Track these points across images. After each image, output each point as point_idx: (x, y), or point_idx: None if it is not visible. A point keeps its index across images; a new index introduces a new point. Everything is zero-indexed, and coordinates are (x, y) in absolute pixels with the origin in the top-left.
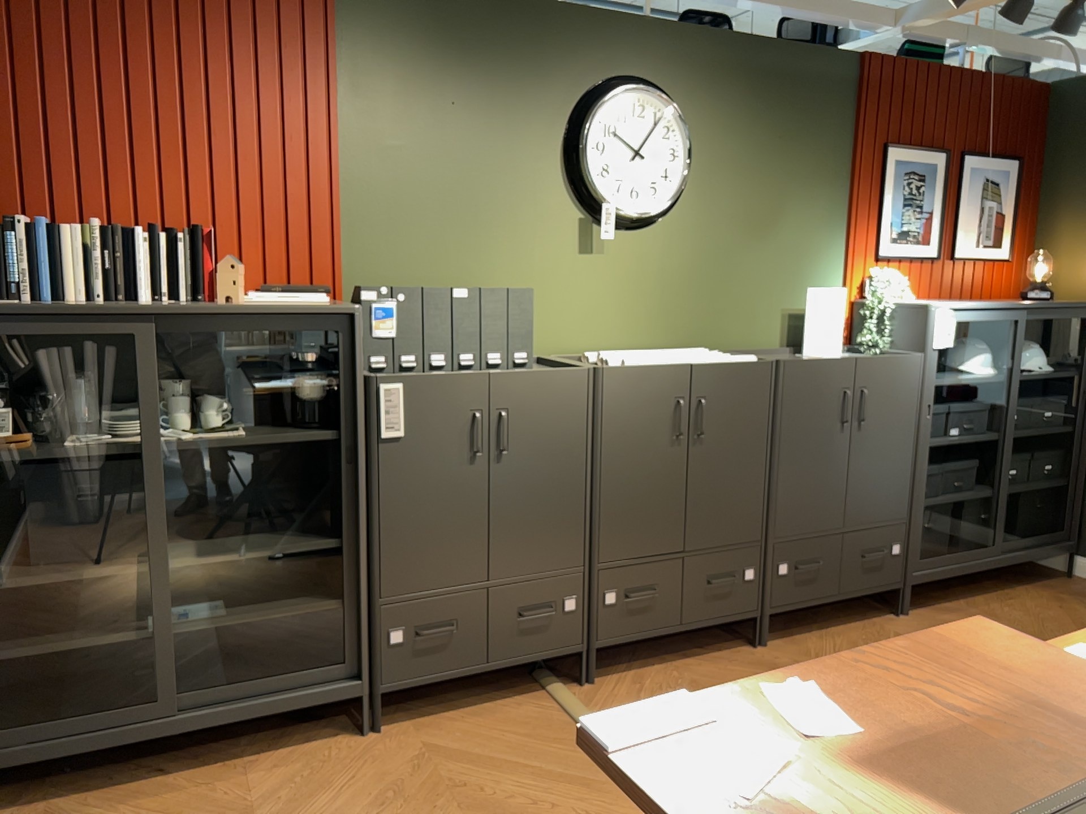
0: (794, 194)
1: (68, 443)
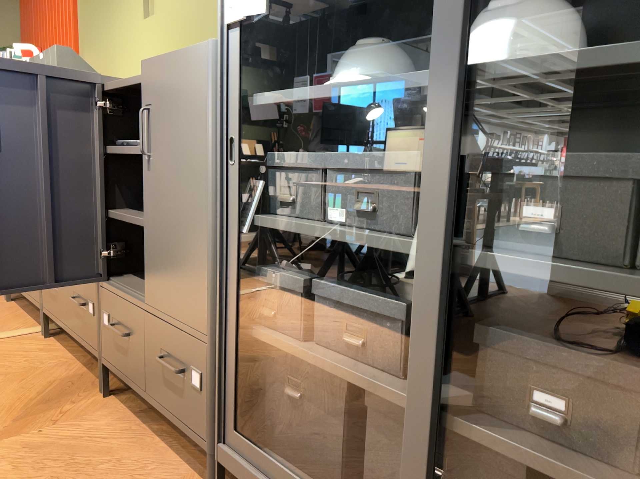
0: None
1: None
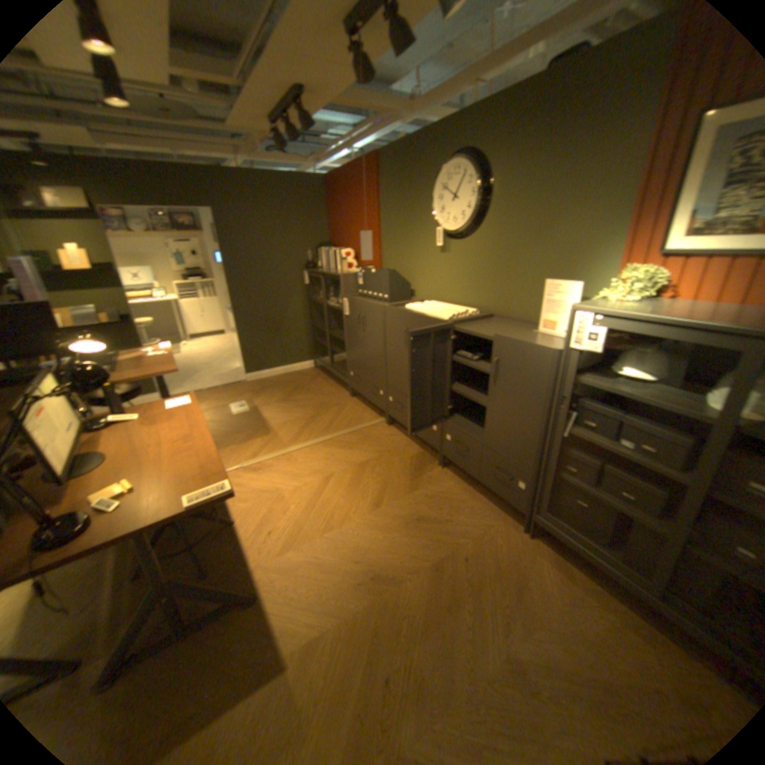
0: (573, 199)
1: (326, 301)
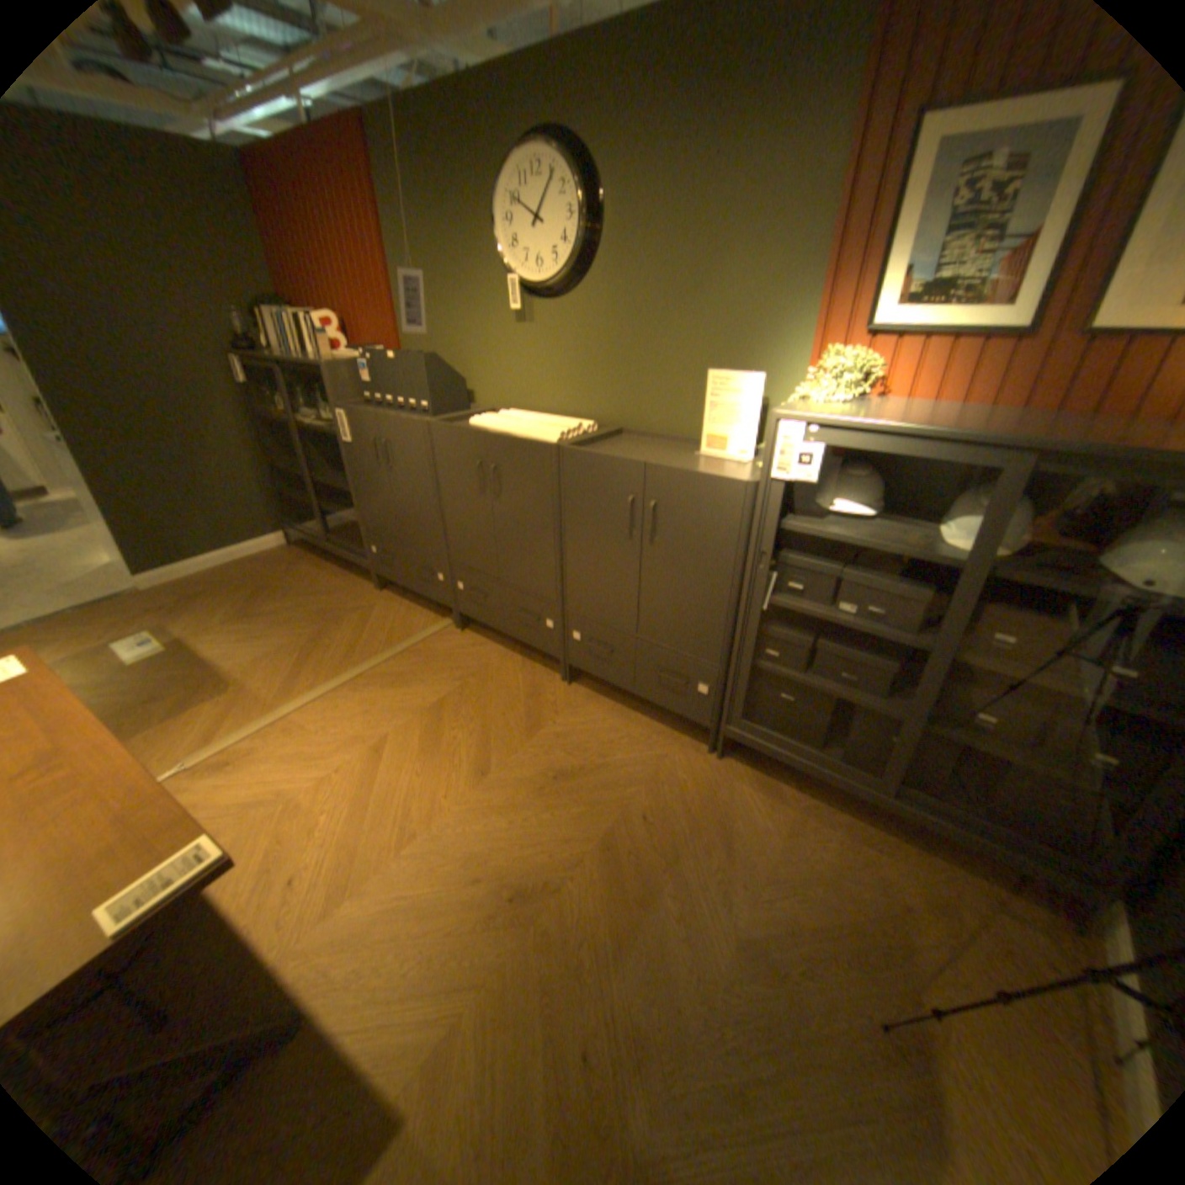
0: (737, 236)
1: (291, 416)
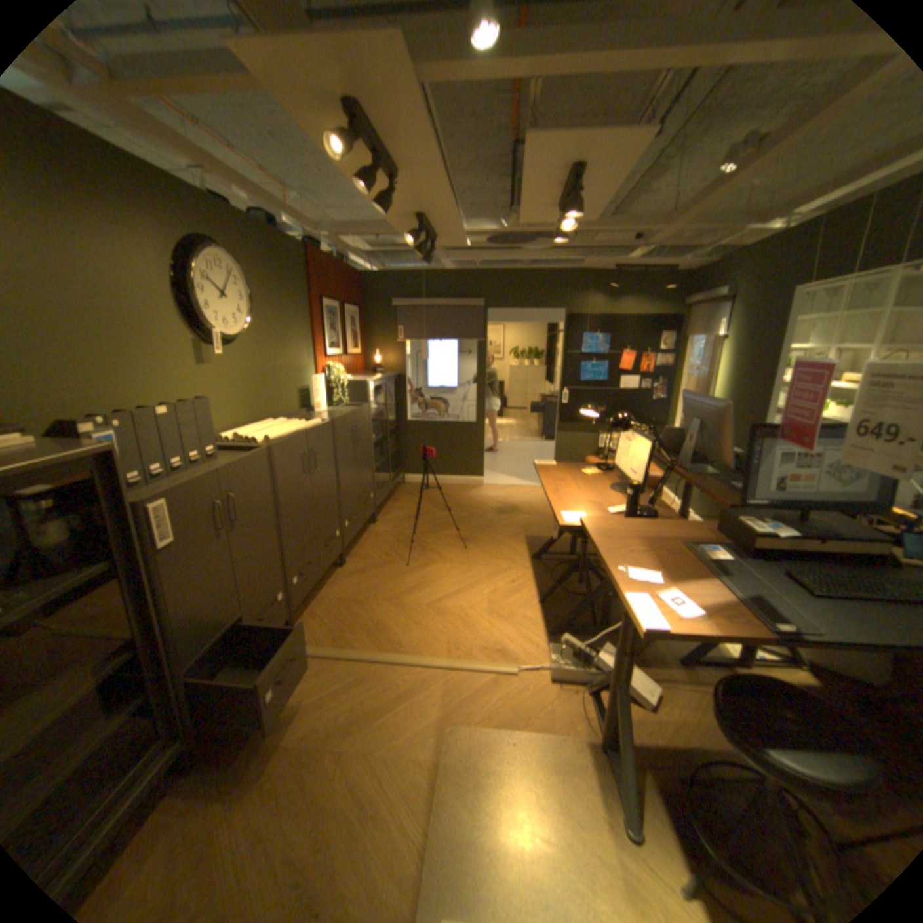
0: (292, 322)
1: None
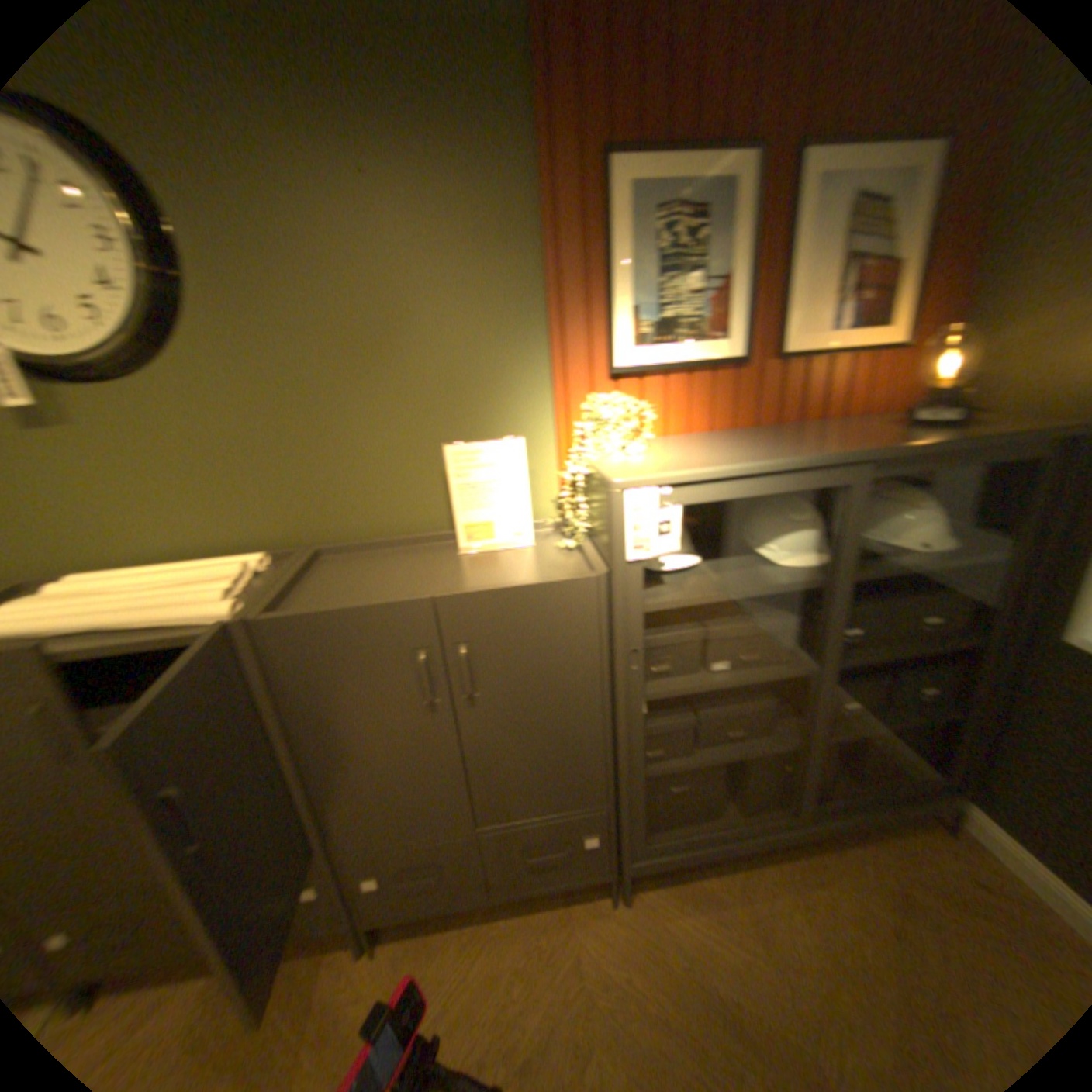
0: (419, 278)
1: None
